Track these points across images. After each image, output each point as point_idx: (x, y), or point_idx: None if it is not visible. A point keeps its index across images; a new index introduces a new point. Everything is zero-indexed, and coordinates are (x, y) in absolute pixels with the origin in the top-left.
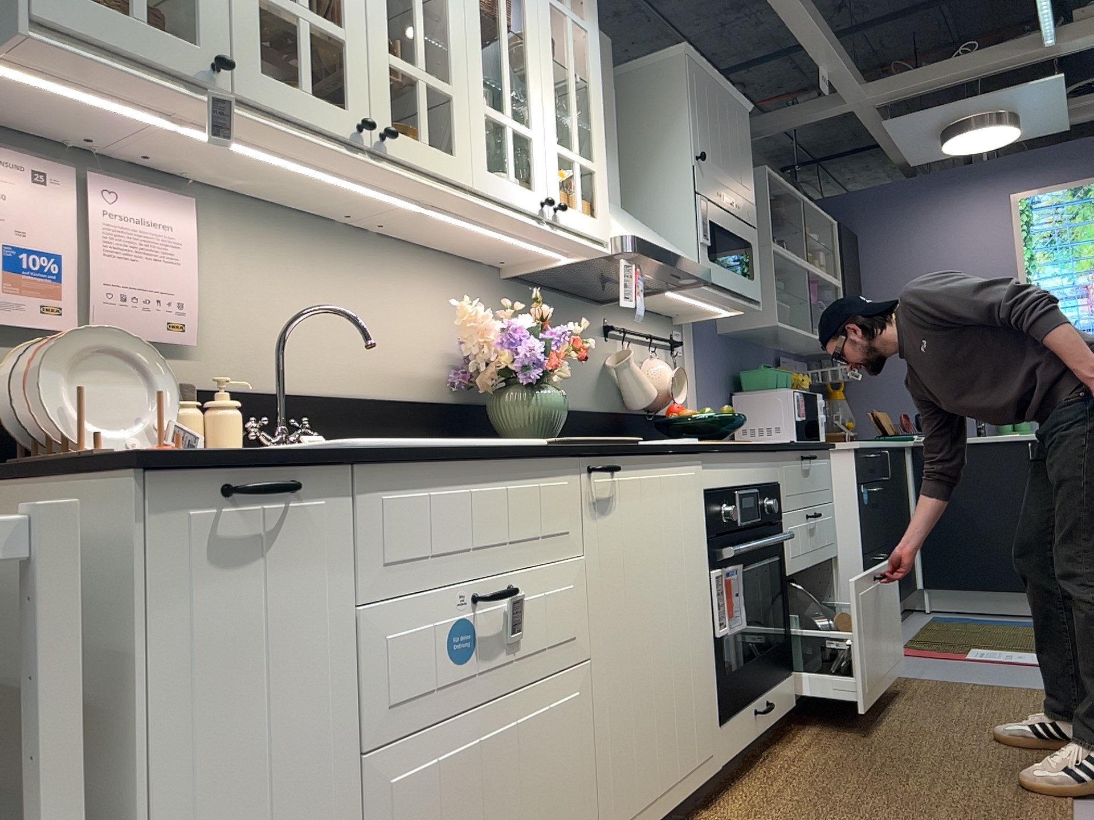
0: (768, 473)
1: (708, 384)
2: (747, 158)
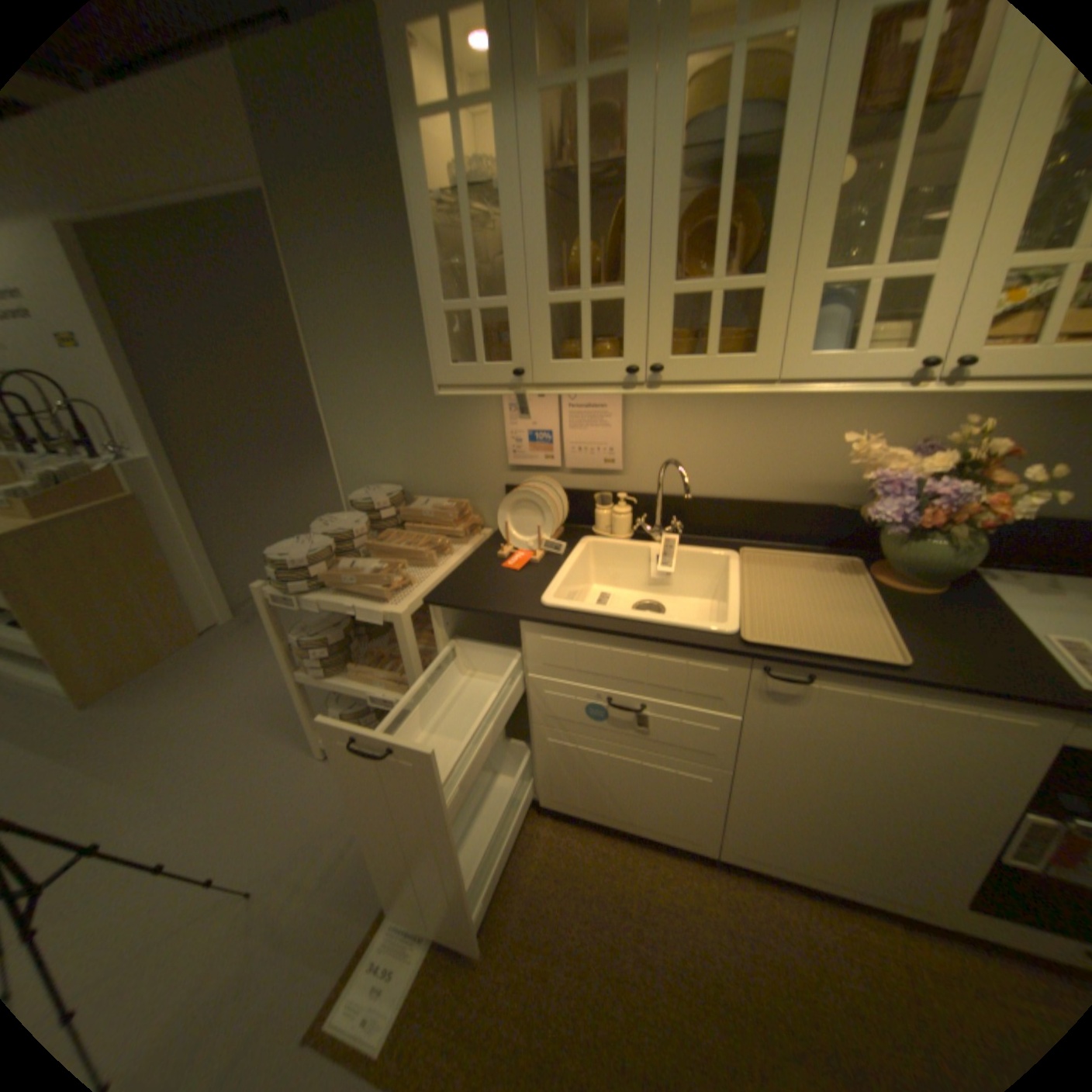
0: None
1: None
2: None
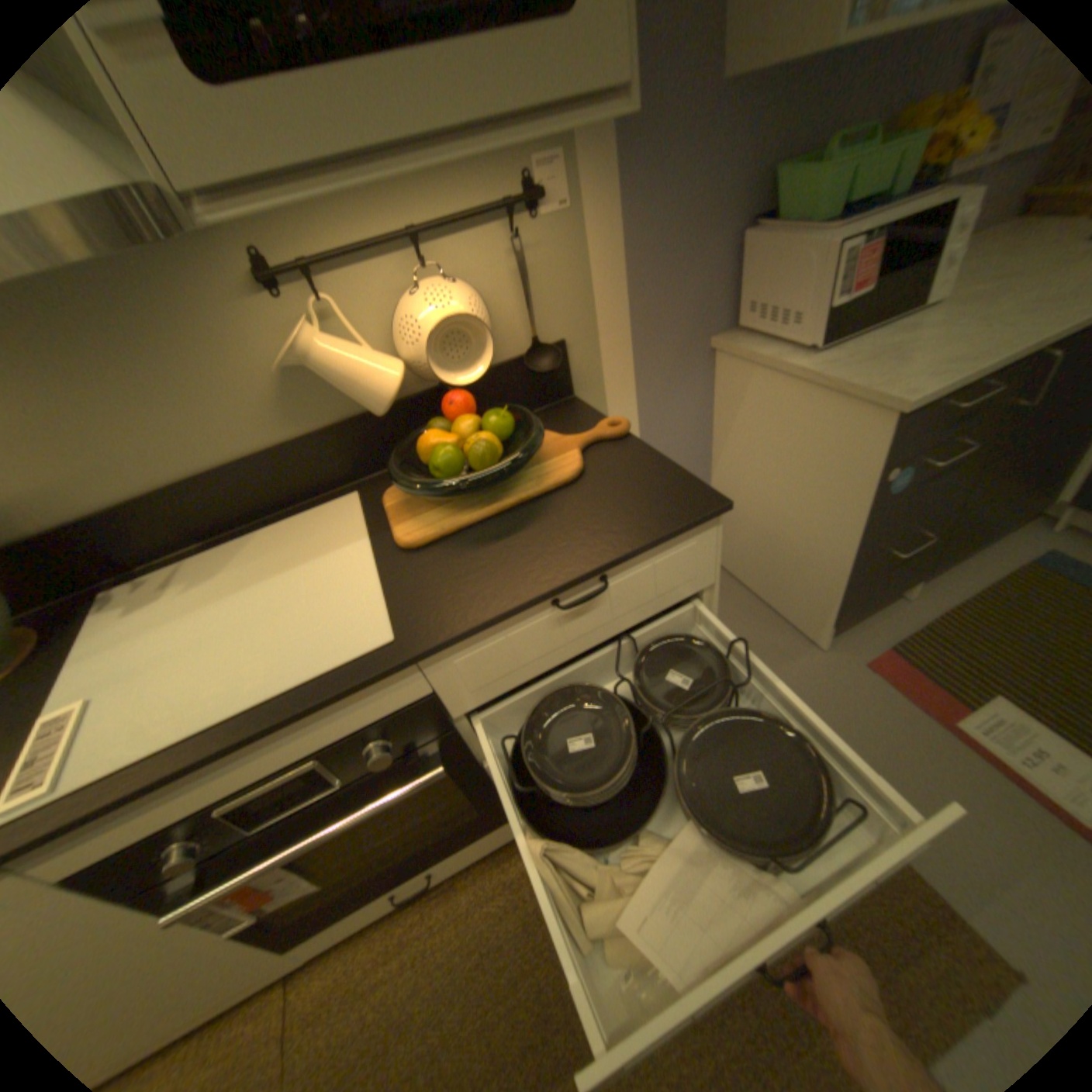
0: (368, 711)
1: (660, 236)
2: None
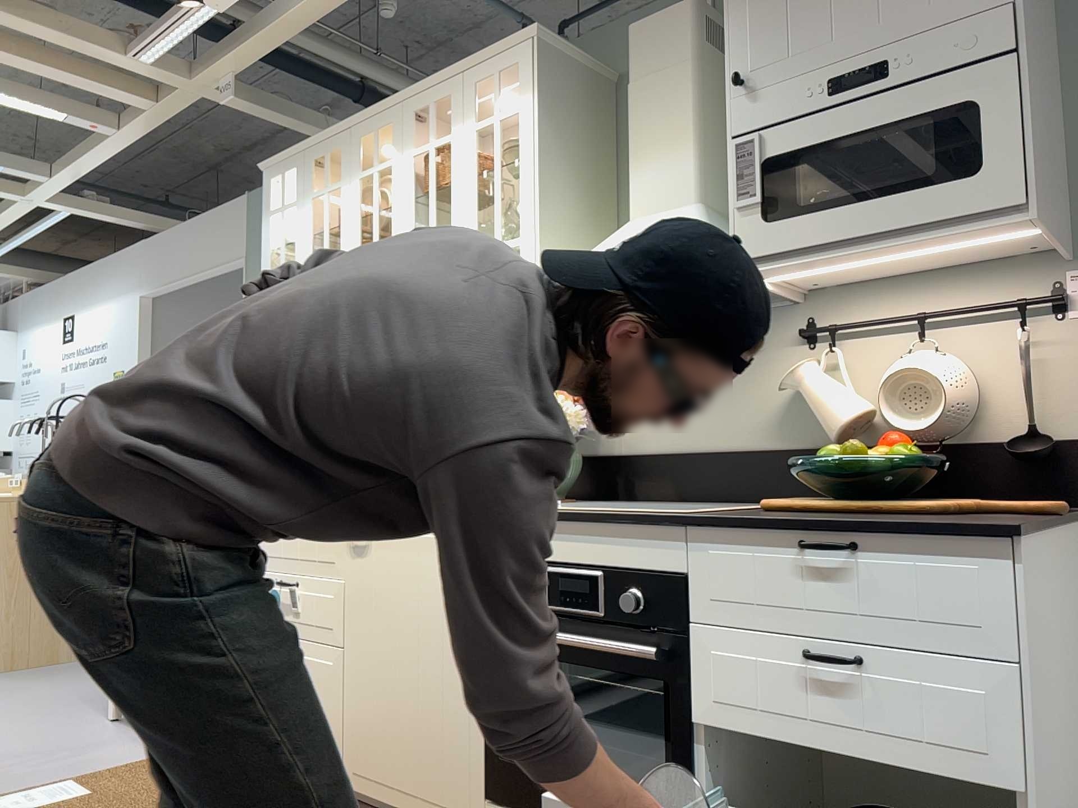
0: (645, 557)
1: None
2: None
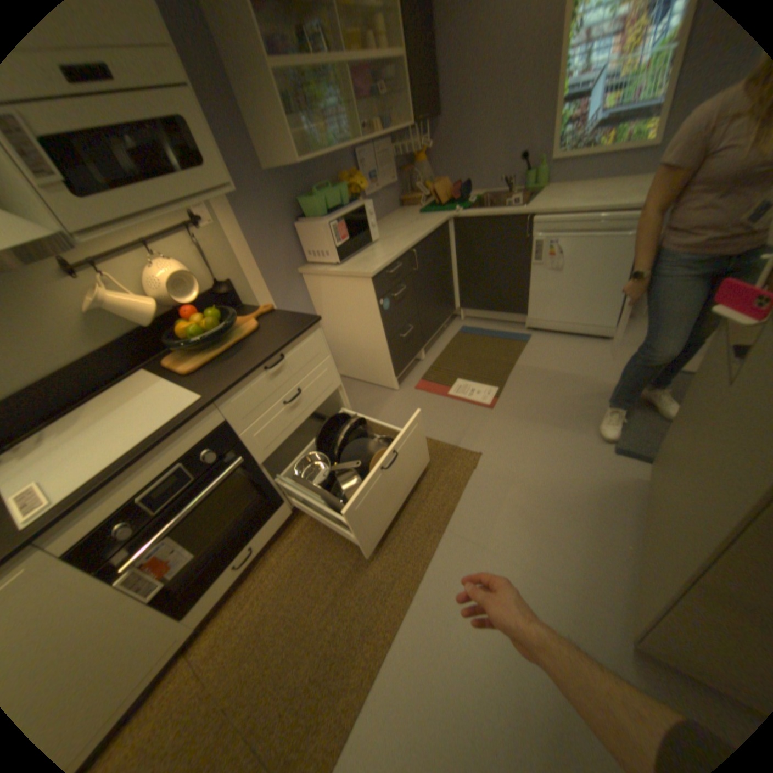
0: (199, 433)
1: (259, 230)
2: None
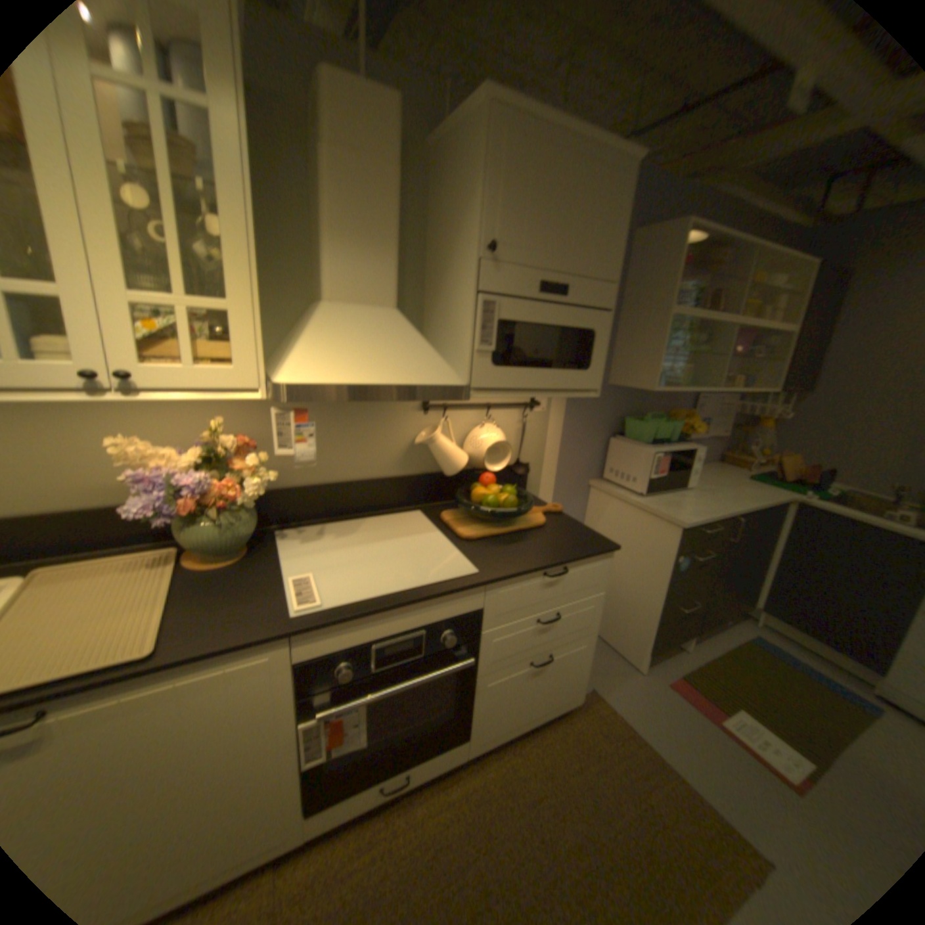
0: (458, 608)
1: (578, 431)
2: (613, 225)
